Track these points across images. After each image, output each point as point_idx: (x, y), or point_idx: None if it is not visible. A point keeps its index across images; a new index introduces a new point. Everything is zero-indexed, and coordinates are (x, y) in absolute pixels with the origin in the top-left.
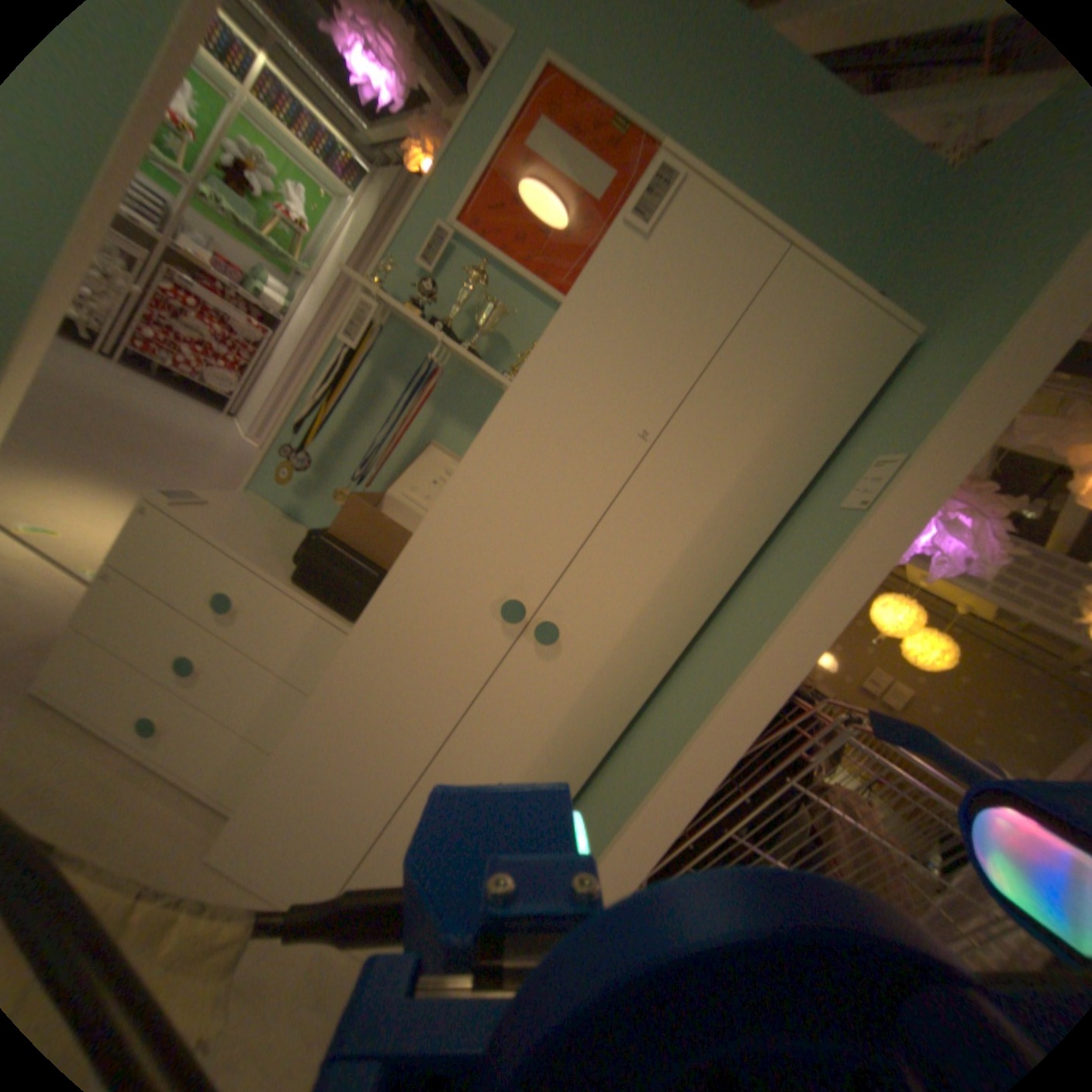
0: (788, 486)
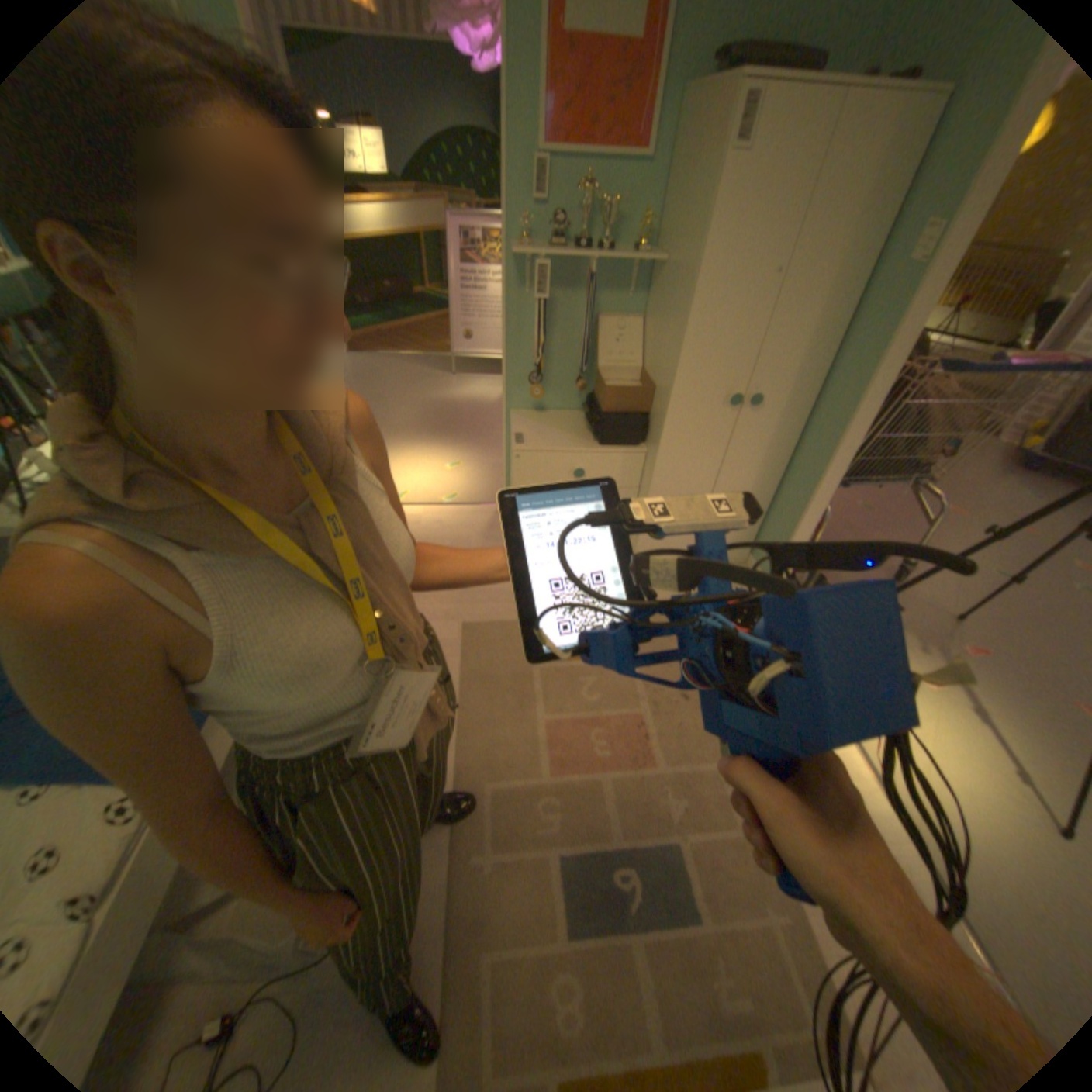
0: (873, 246)
